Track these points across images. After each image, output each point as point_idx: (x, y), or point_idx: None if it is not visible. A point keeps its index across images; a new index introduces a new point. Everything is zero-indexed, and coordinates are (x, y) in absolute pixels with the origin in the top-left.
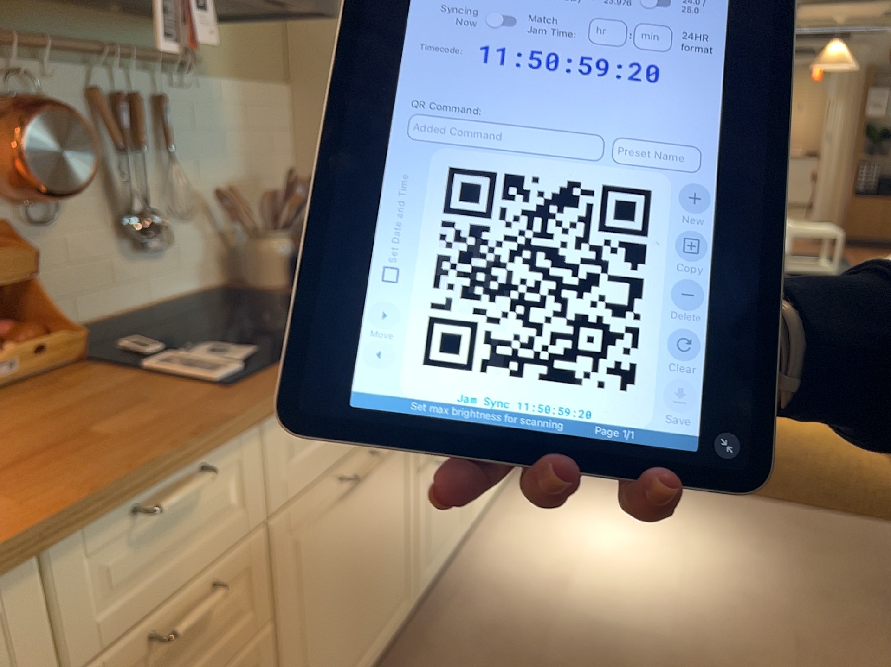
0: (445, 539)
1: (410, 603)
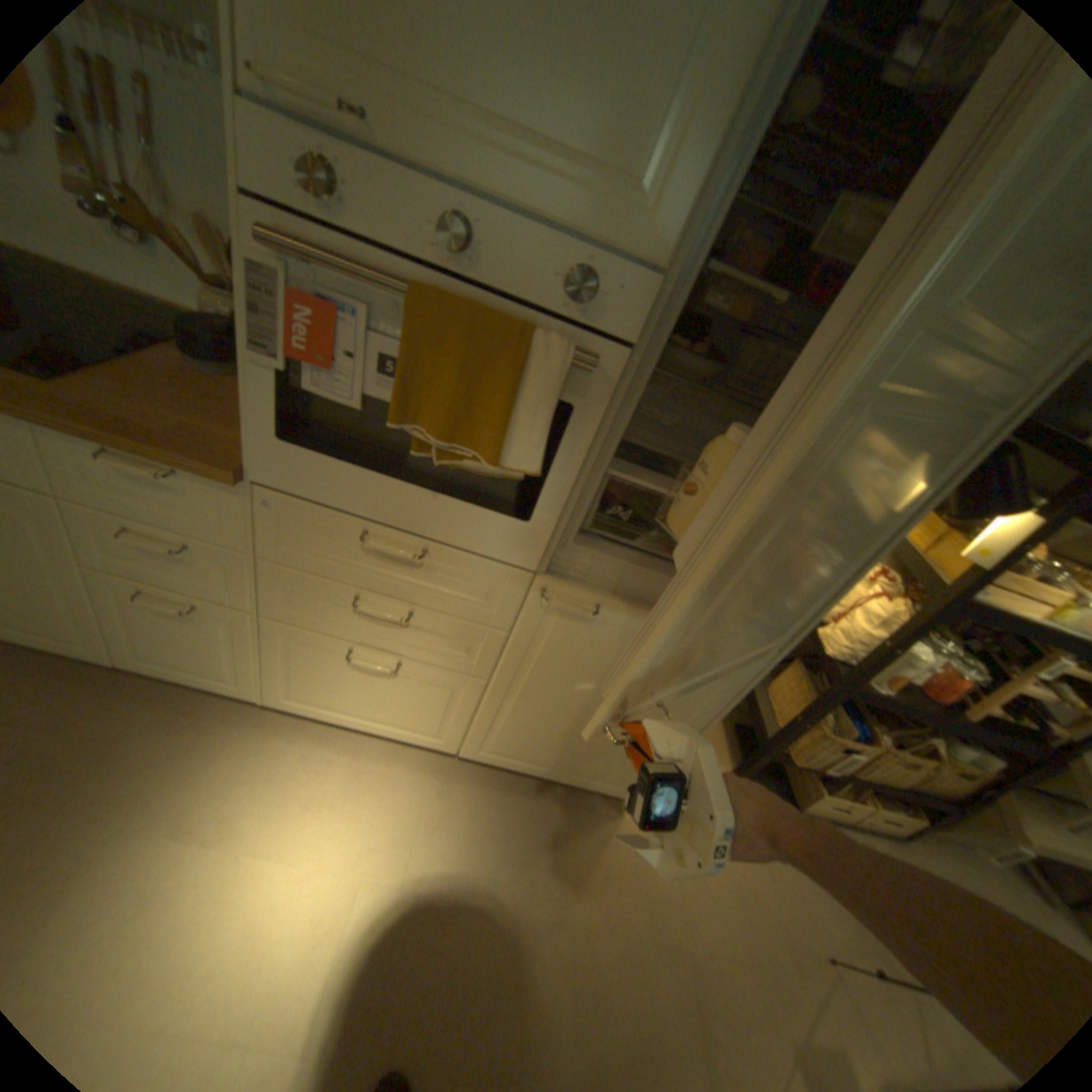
0: (189, 671)
1: (101, 659)
